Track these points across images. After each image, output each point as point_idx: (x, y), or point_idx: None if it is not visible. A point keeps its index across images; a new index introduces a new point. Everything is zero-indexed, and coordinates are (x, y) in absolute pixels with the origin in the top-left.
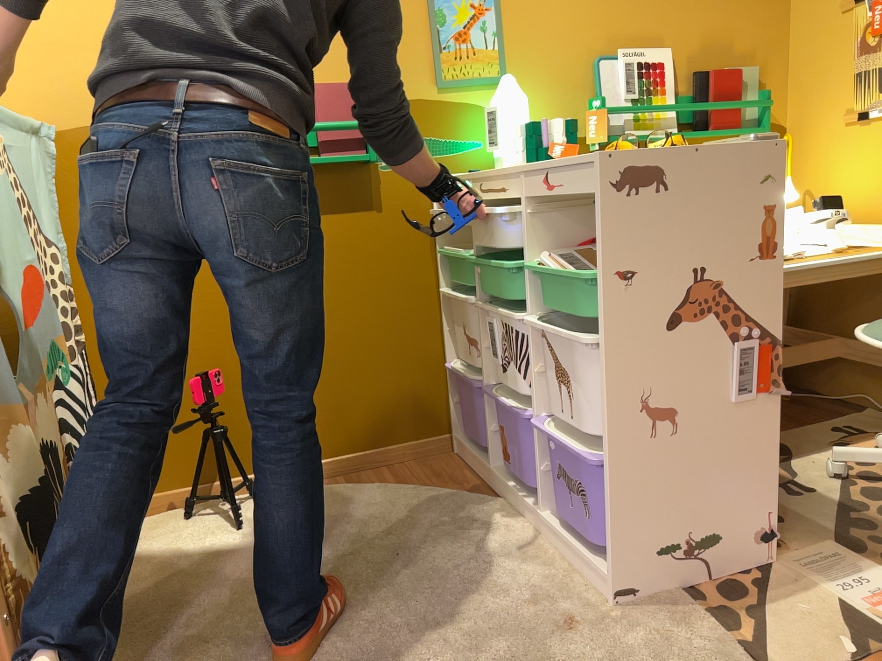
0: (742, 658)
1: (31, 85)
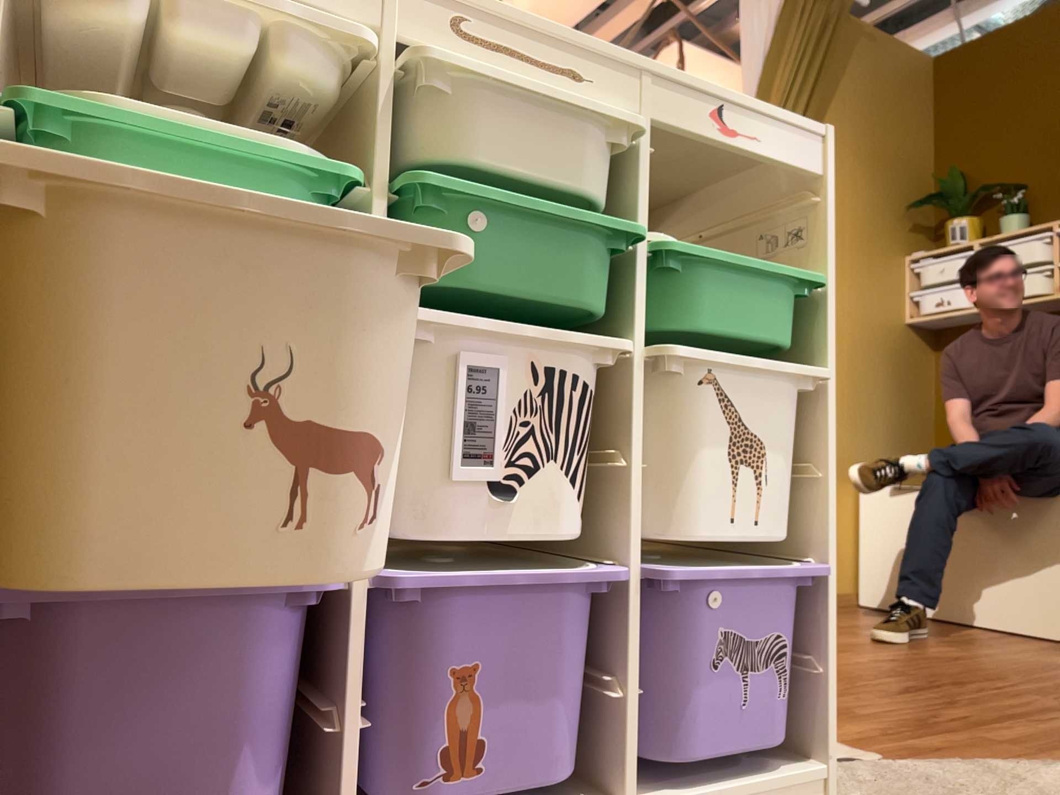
0: (847, 757)
1: None
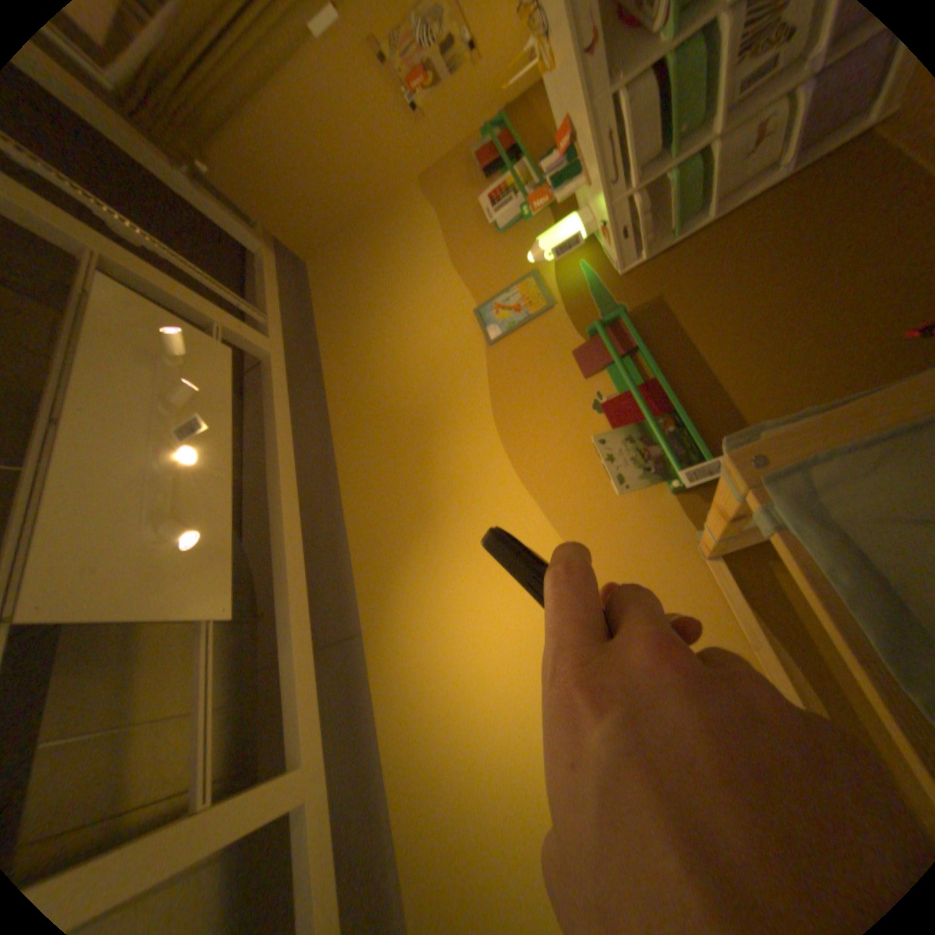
0: None
1: (669, 561)
